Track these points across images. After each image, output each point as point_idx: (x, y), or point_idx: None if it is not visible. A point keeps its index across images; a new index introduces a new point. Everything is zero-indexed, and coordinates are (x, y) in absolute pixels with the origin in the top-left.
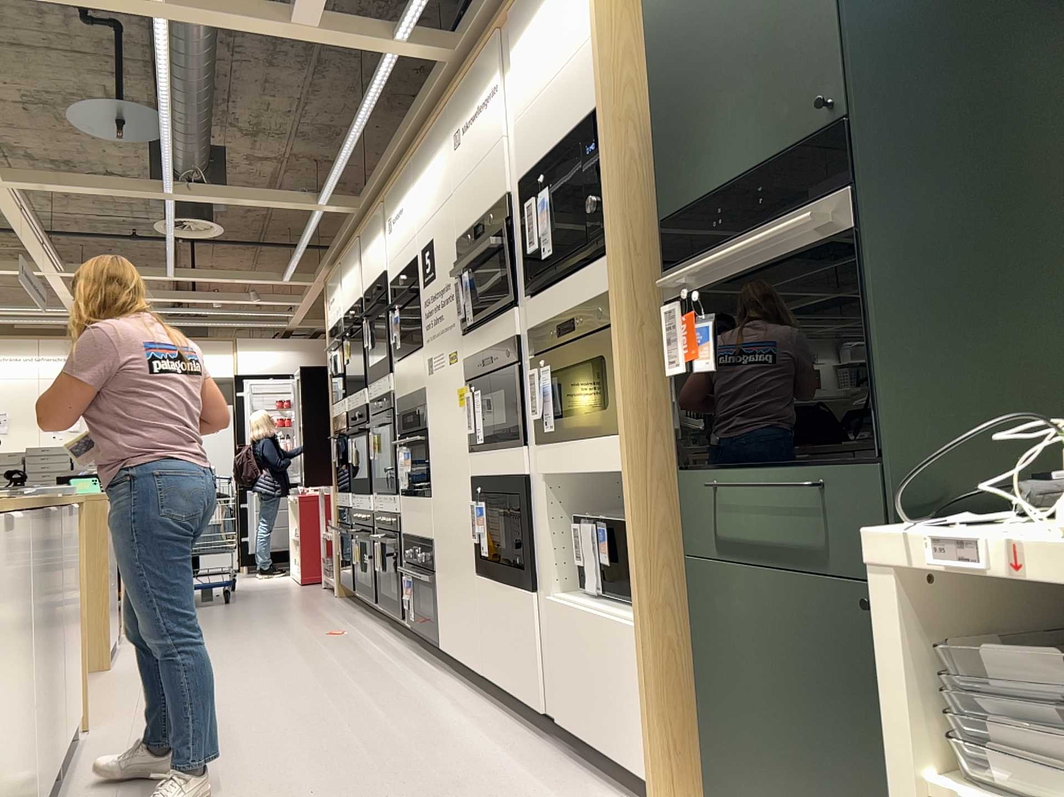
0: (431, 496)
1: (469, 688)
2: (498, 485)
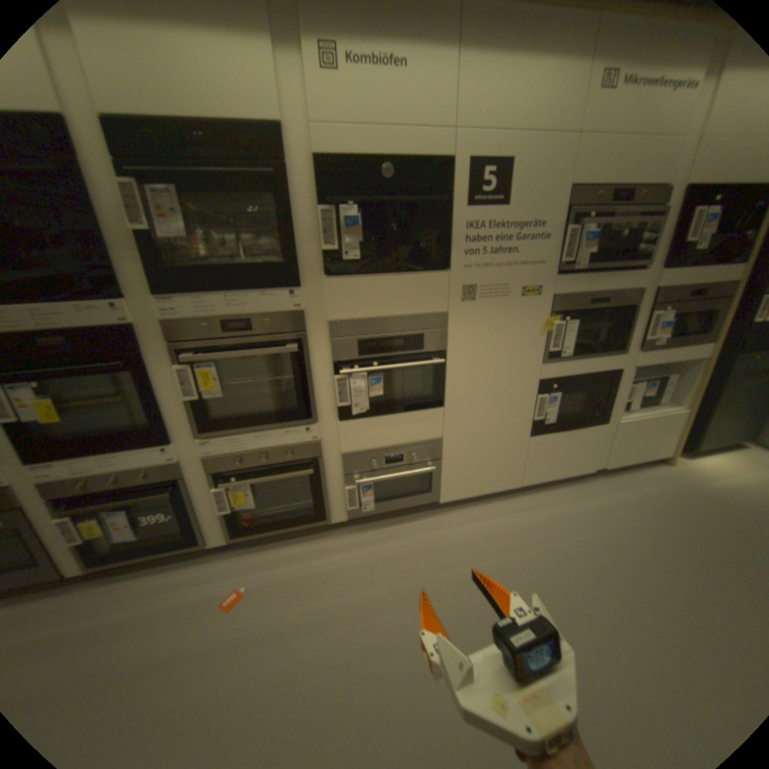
0: (445, 406)
1: (491, 503)
2: (583, 379)
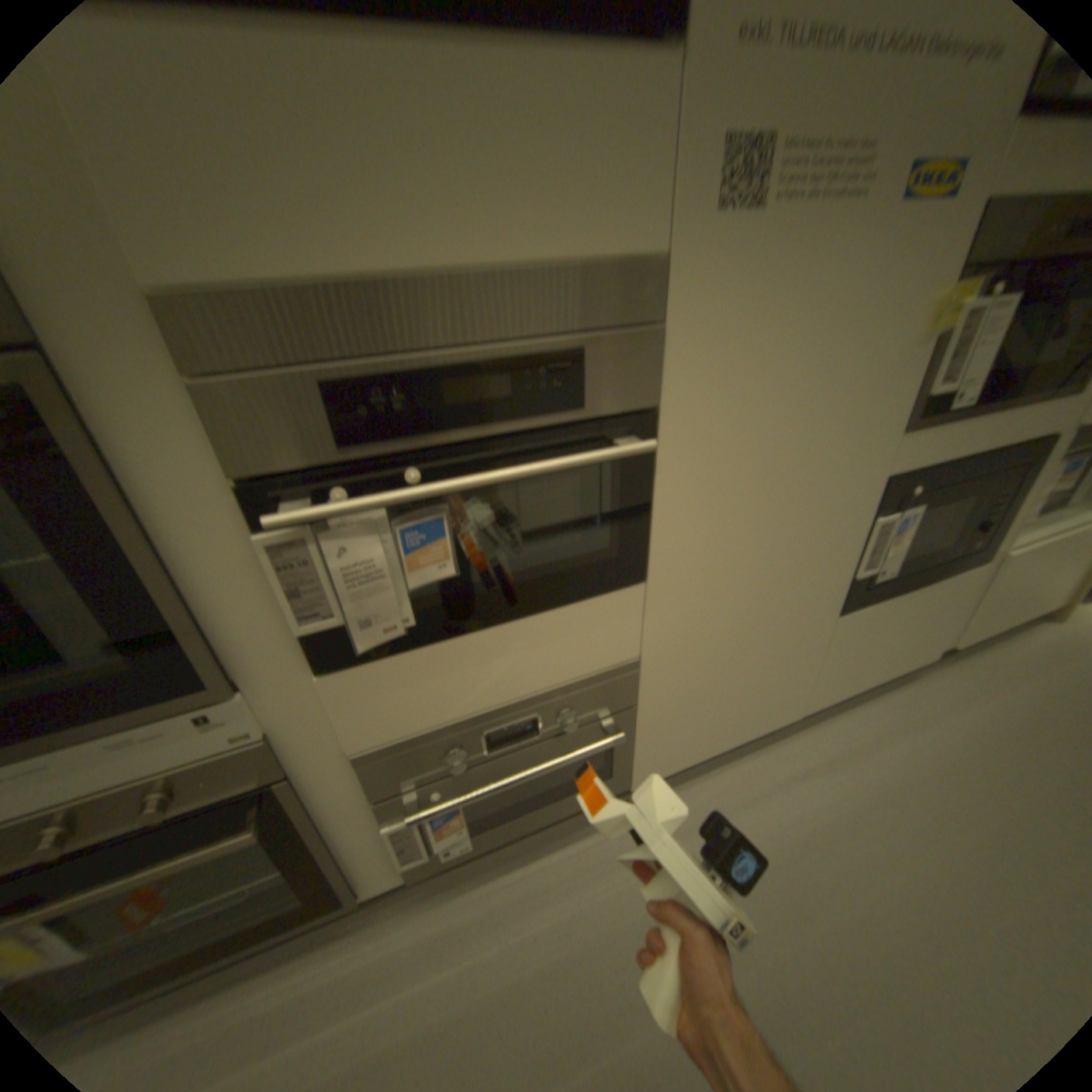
0: (651, 576)
1: (741, 760)
2: (981, 466)
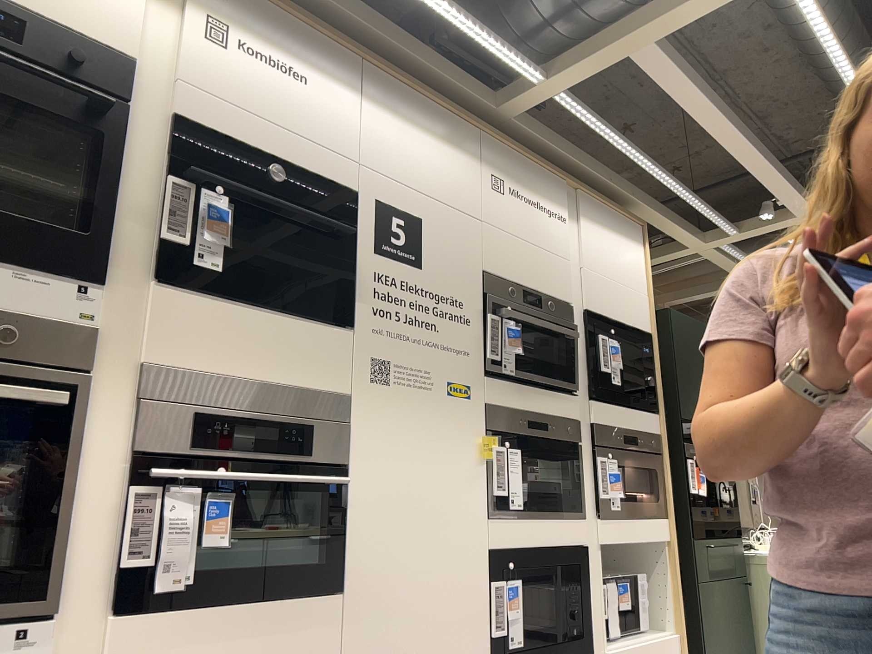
0: (348, 591)
1: None
2: (546, 557)
